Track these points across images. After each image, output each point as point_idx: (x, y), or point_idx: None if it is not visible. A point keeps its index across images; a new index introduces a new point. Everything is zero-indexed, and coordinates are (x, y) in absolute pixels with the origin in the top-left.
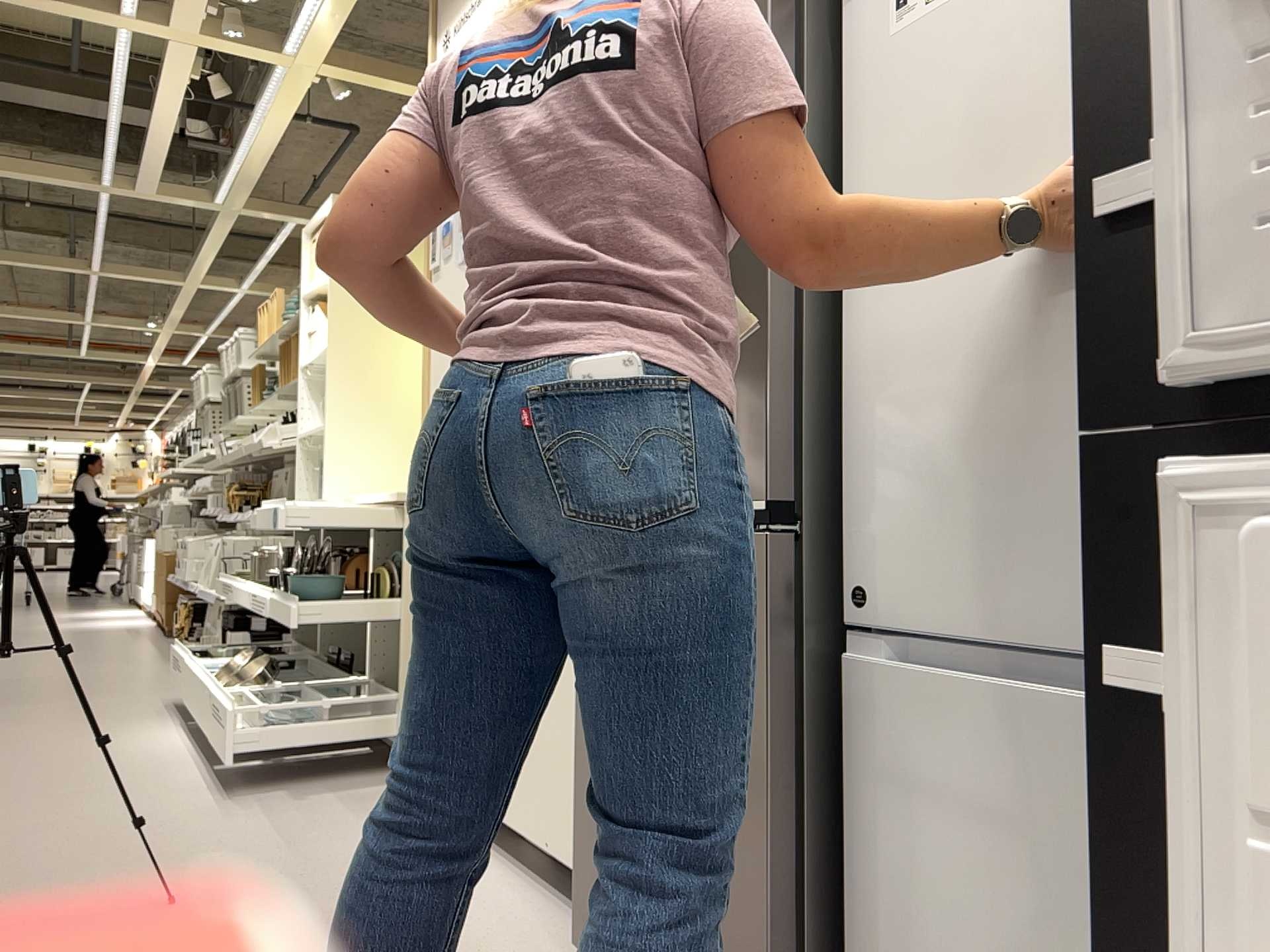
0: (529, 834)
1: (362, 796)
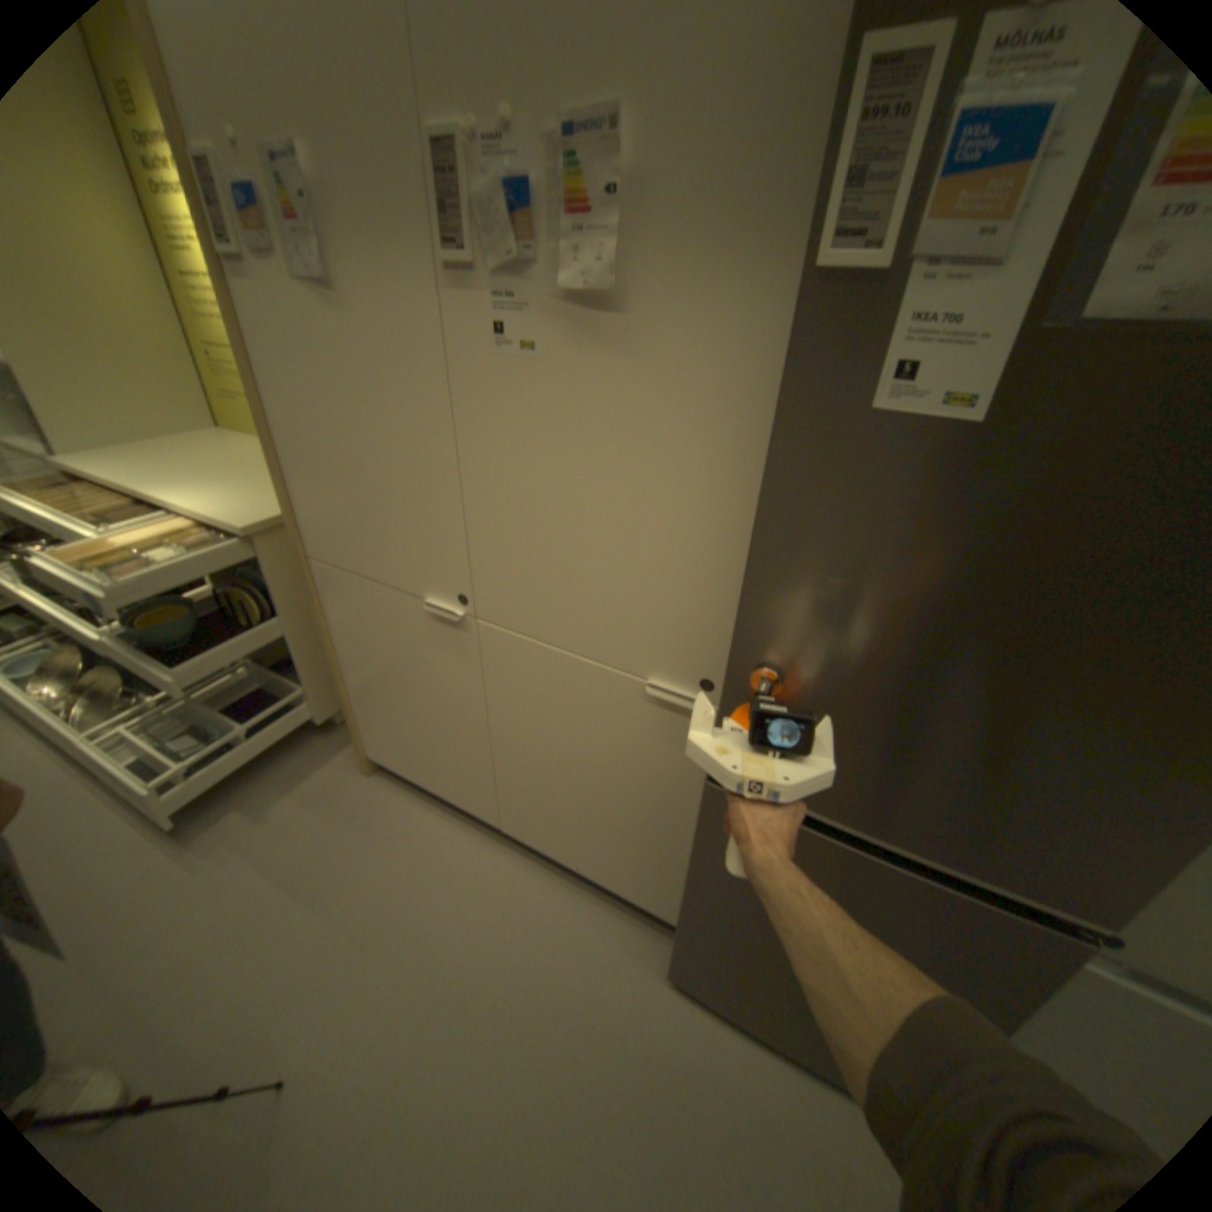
0: (549, 852)
1: (318, 790)
